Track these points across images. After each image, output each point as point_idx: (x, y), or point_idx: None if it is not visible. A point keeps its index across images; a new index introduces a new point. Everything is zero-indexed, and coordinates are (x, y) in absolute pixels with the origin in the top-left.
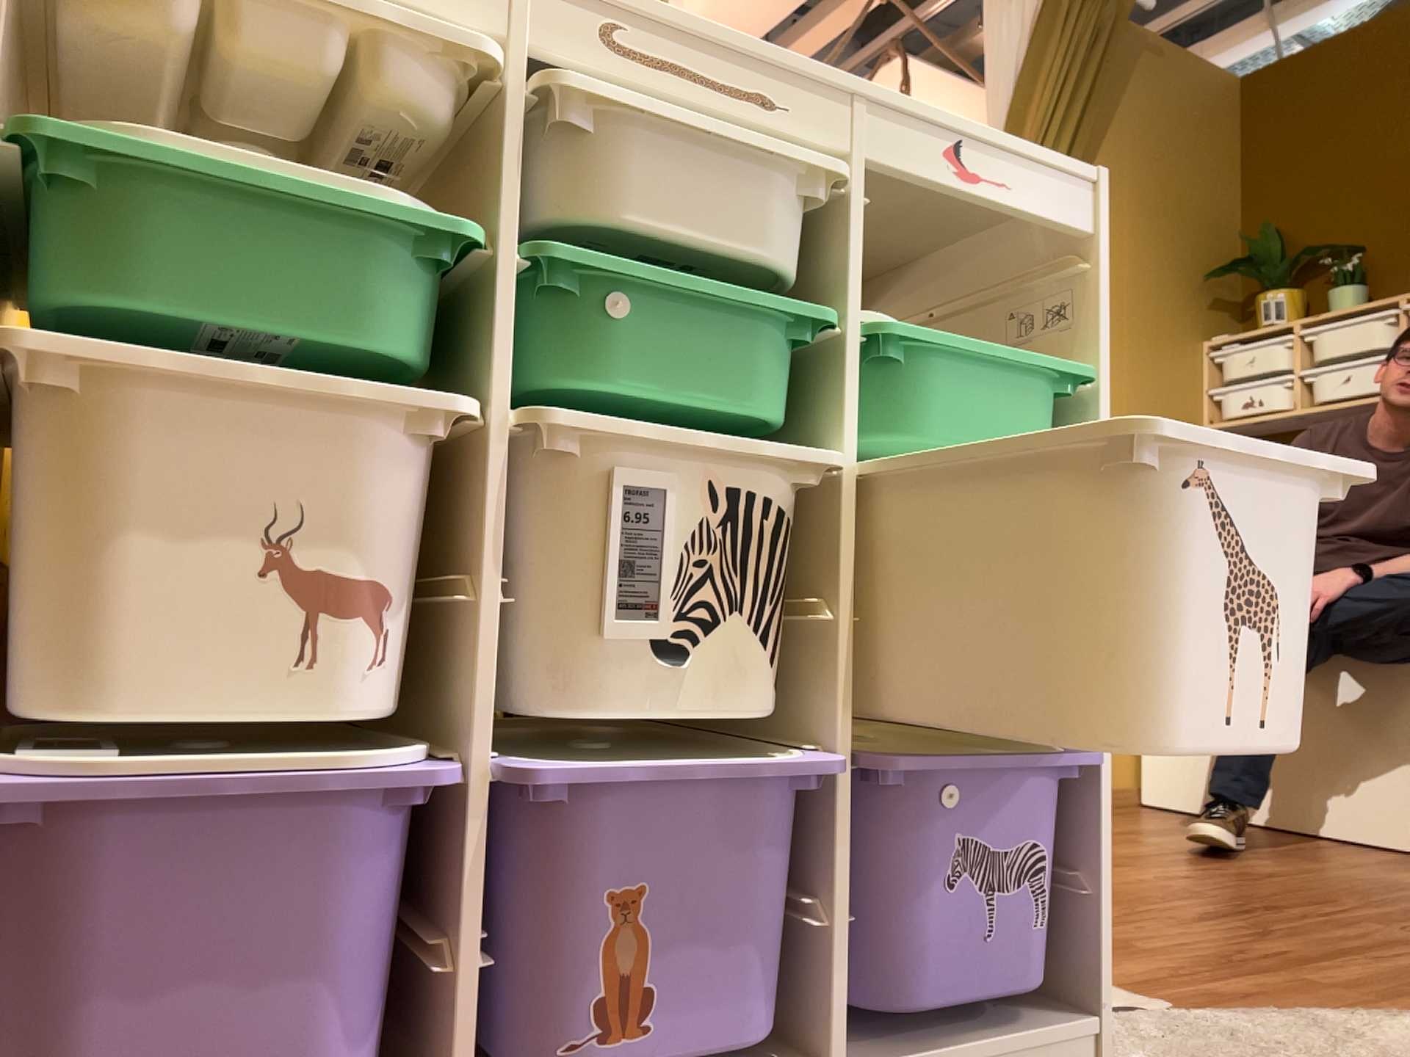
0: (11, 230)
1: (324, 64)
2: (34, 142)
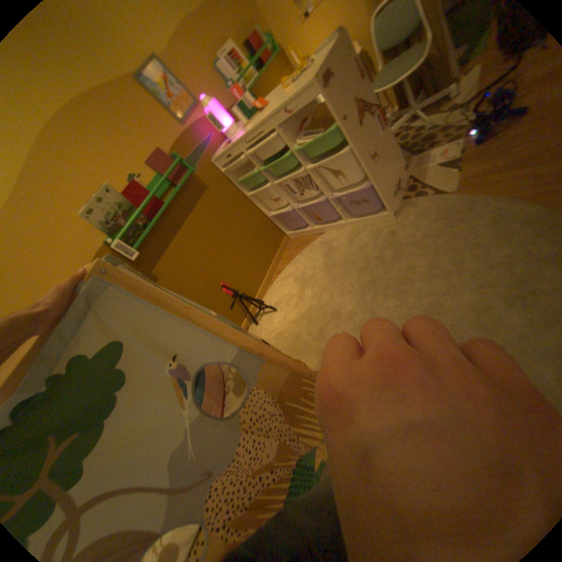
0: (241, 186)
1: (237, 164)
2: (236, 181)
